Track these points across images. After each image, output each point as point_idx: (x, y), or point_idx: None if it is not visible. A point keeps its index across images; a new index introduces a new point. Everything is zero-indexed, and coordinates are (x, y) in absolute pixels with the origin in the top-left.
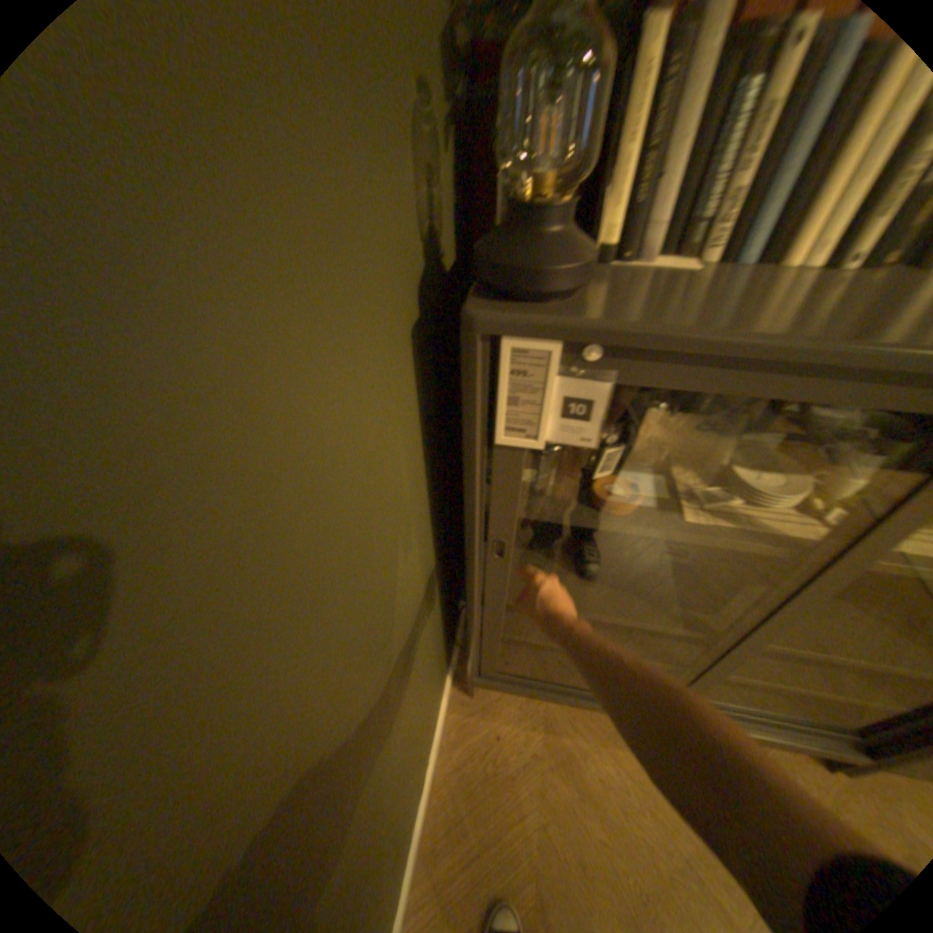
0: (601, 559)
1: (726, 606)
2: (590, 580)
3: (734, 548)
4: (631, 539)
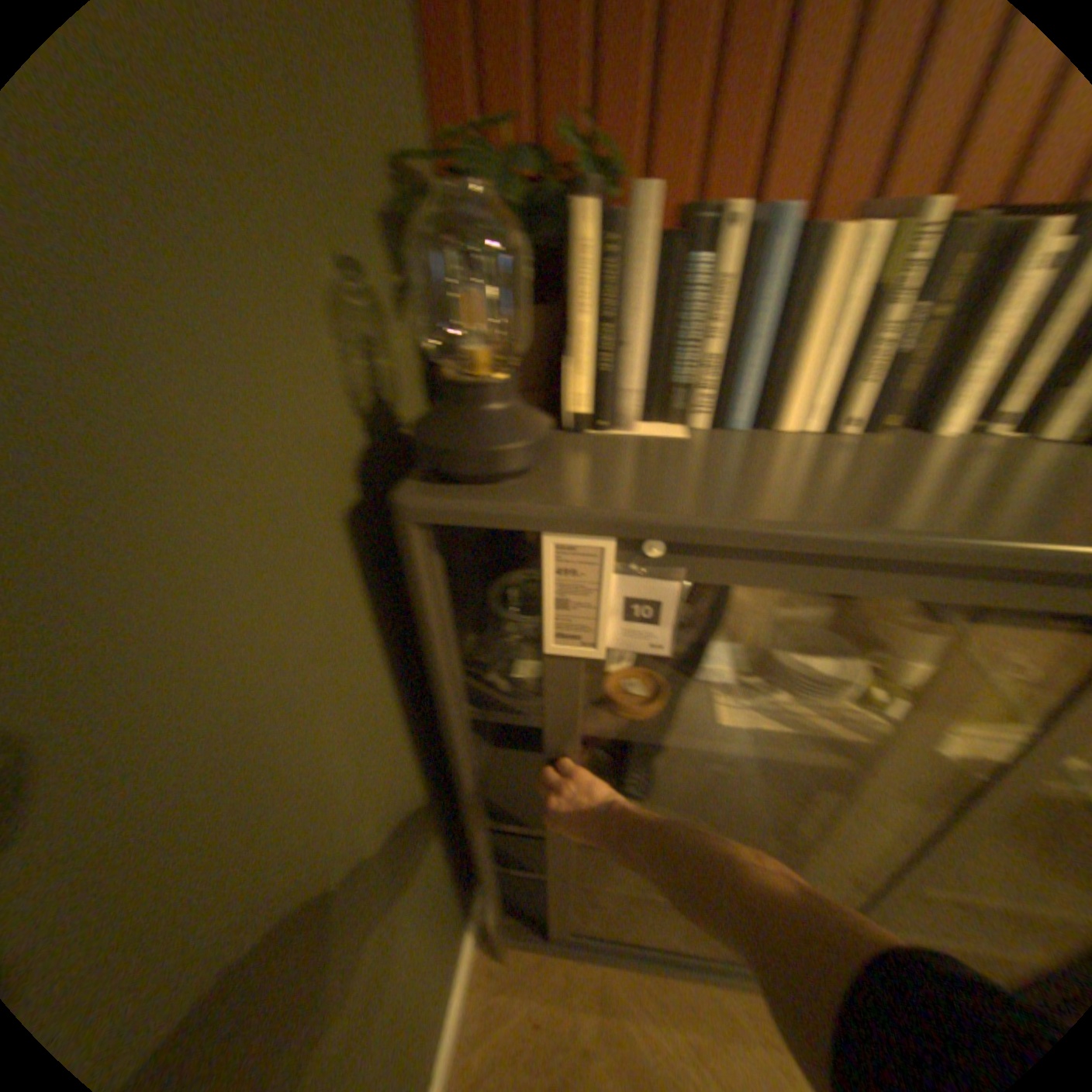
0: (639, 770)
1: (800, 828)
2: (633, 796)
3: (783, 759)
4: (669, 744)
